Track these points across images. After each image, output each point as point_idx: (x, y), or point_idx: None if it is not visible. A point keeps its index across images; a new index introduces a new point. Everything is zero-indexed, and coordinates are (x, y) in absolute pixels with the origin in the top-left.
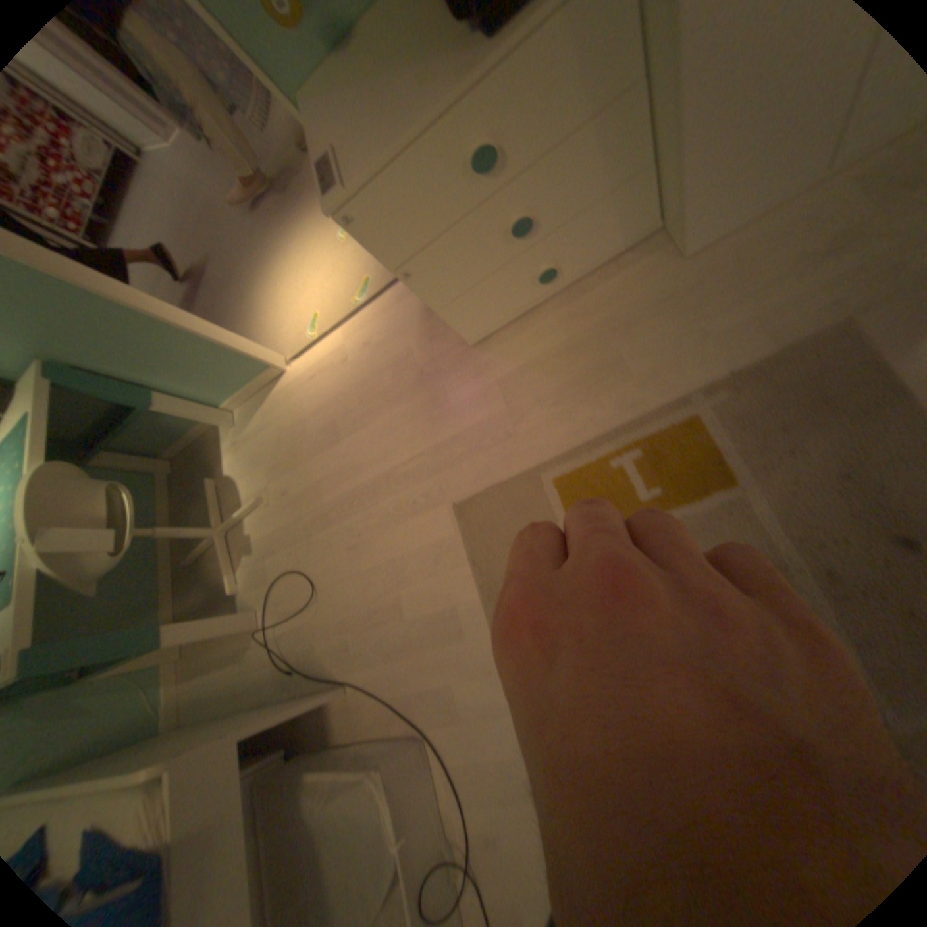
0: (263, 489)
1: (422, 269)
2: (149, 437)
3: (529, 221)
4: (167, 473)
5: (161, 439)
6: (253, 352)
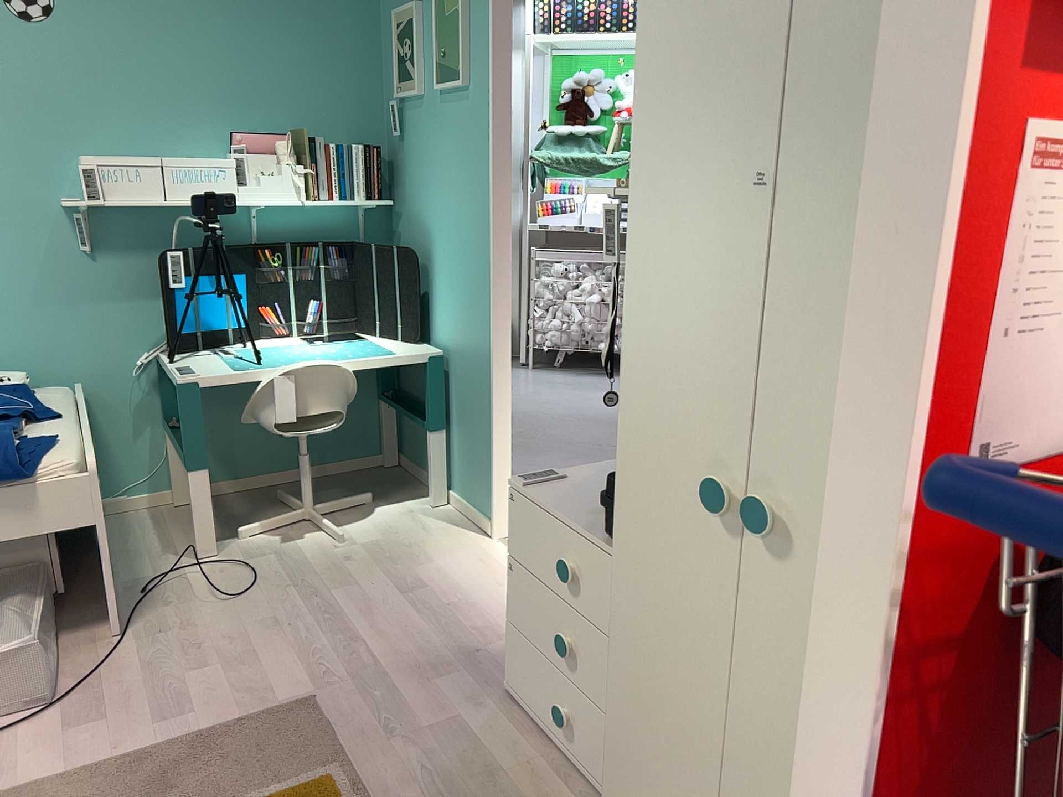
0: (353, 541)
1: (517, 575)
2: (413, 441)
3: (566, 646)
4: (382, 465)
5: (413, 451)
6: (495, 501)
